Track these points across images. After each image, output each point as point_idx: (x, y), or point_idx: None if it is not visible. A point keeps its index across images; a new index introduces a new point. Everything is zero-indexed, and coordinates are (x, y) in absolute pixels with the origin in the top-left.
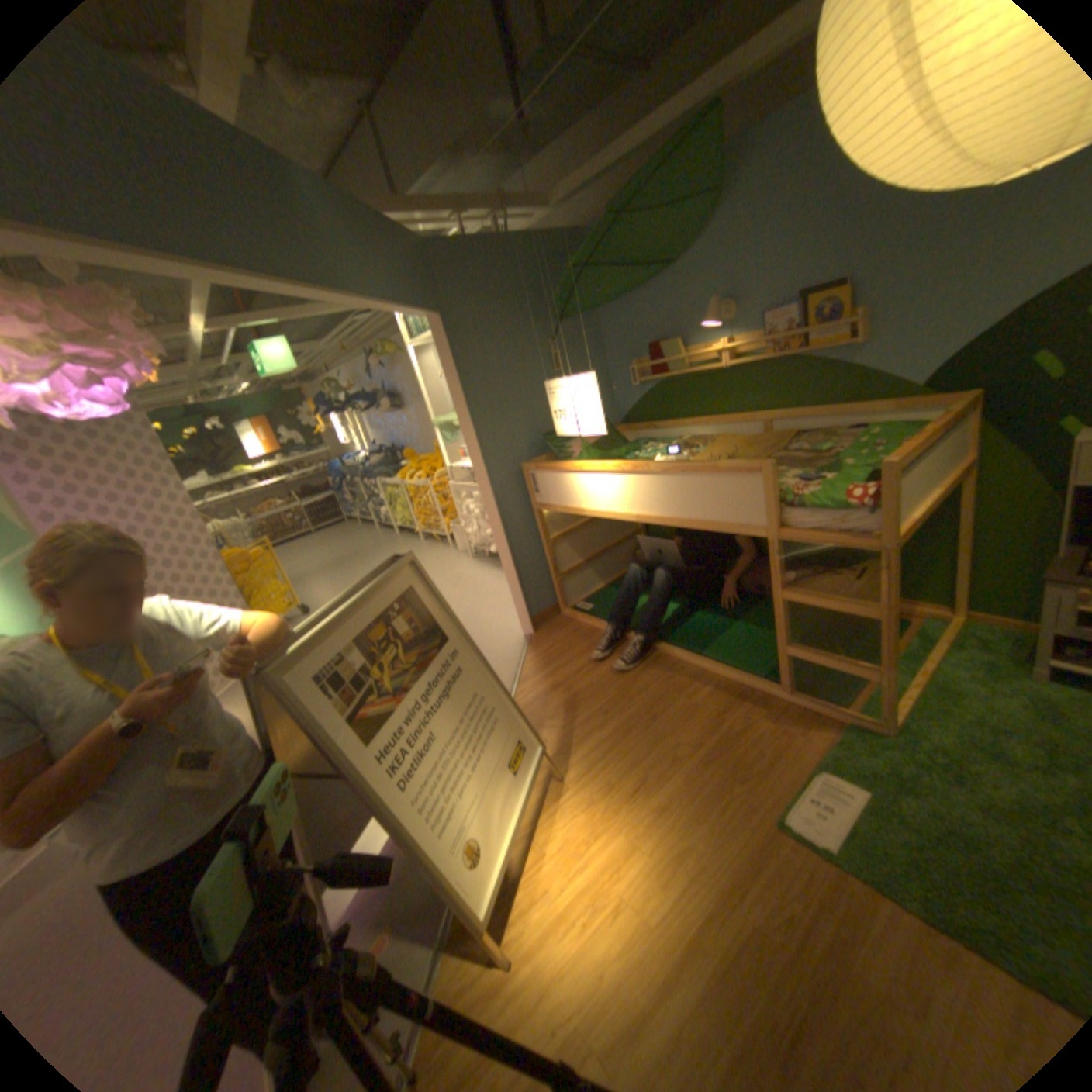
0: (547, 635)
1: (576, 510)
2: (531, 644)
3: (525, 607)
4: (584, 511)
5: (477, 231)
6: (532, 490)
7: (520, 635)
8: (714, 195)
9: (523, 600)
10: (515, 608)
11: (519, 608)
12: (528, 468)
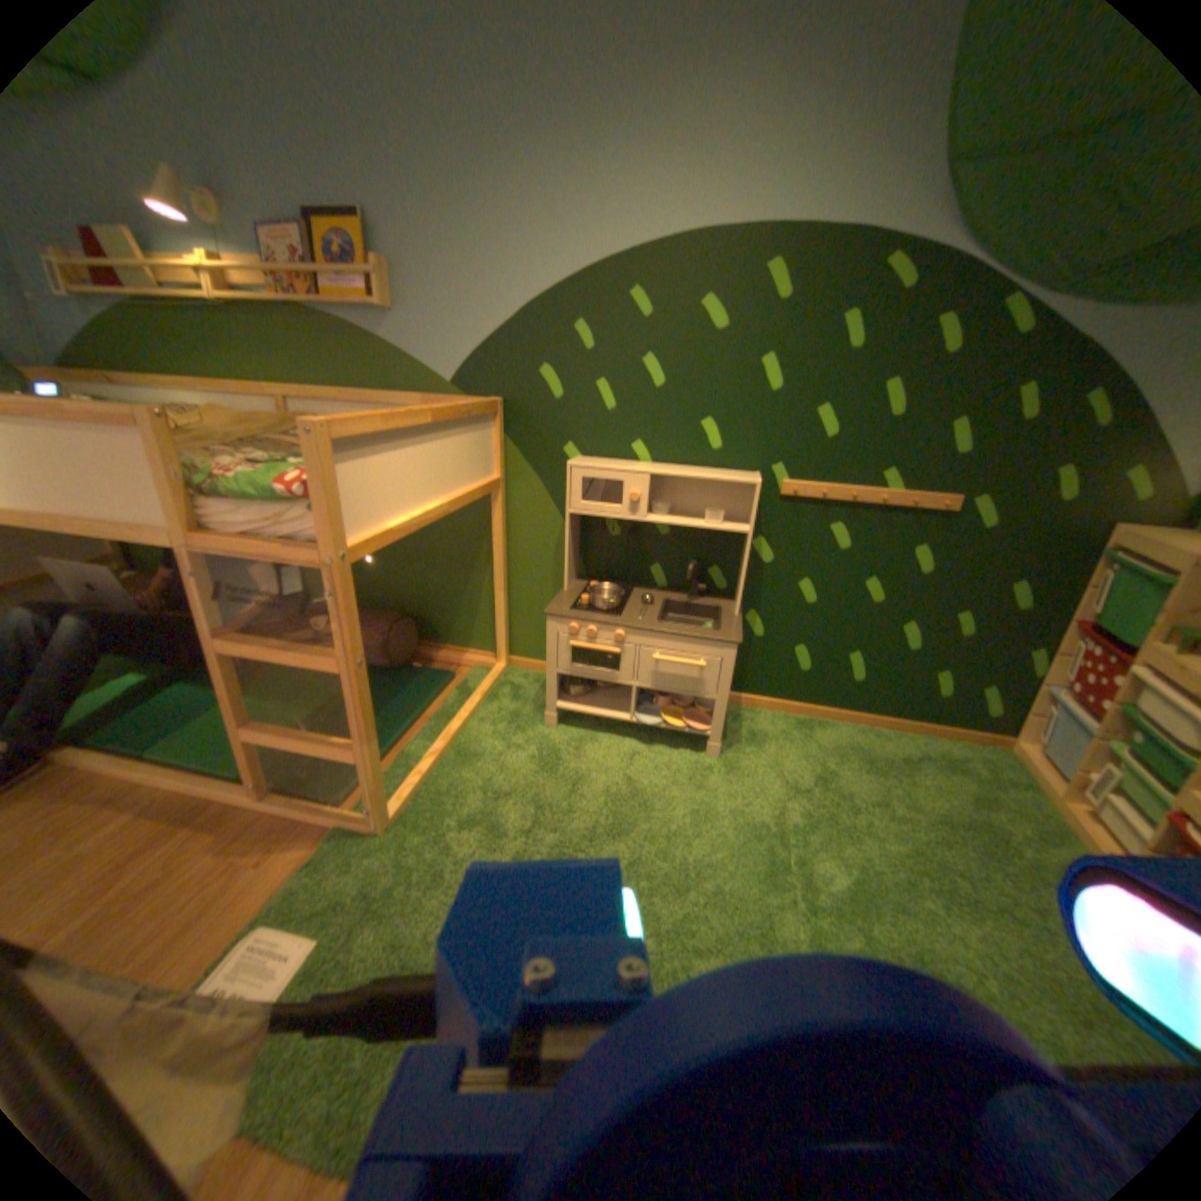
0: None
1: None
2: None
3: None
4: None
5: None
6: None
7: None
8: None
9: None
10: None
11: None
12: None
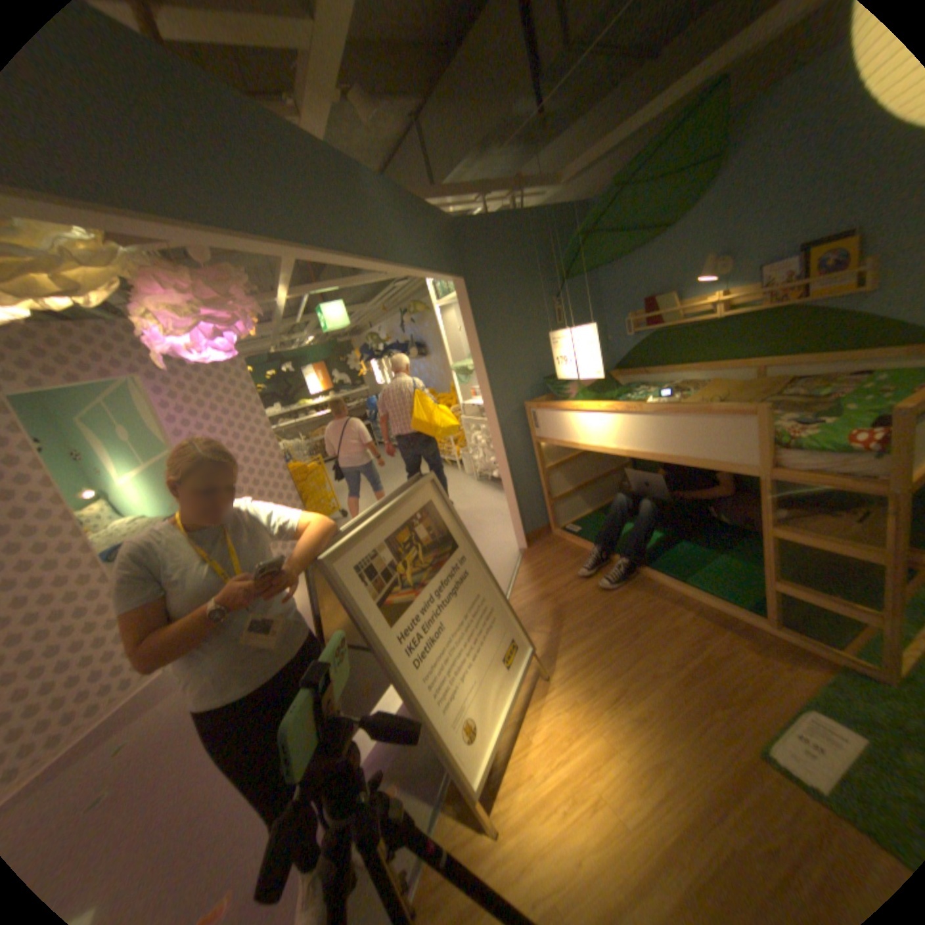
0: (538, 551)
1: (571, 443)
2: (525, 558)
3: (521, 525)
4: (578, 445)
5: (496, 209)
6: (532, 425)
7: (515, 548)
8: (715, 162)
9: (519, 519)
10: (512, 525)
11: (516, 525)
12: (530, 406)
